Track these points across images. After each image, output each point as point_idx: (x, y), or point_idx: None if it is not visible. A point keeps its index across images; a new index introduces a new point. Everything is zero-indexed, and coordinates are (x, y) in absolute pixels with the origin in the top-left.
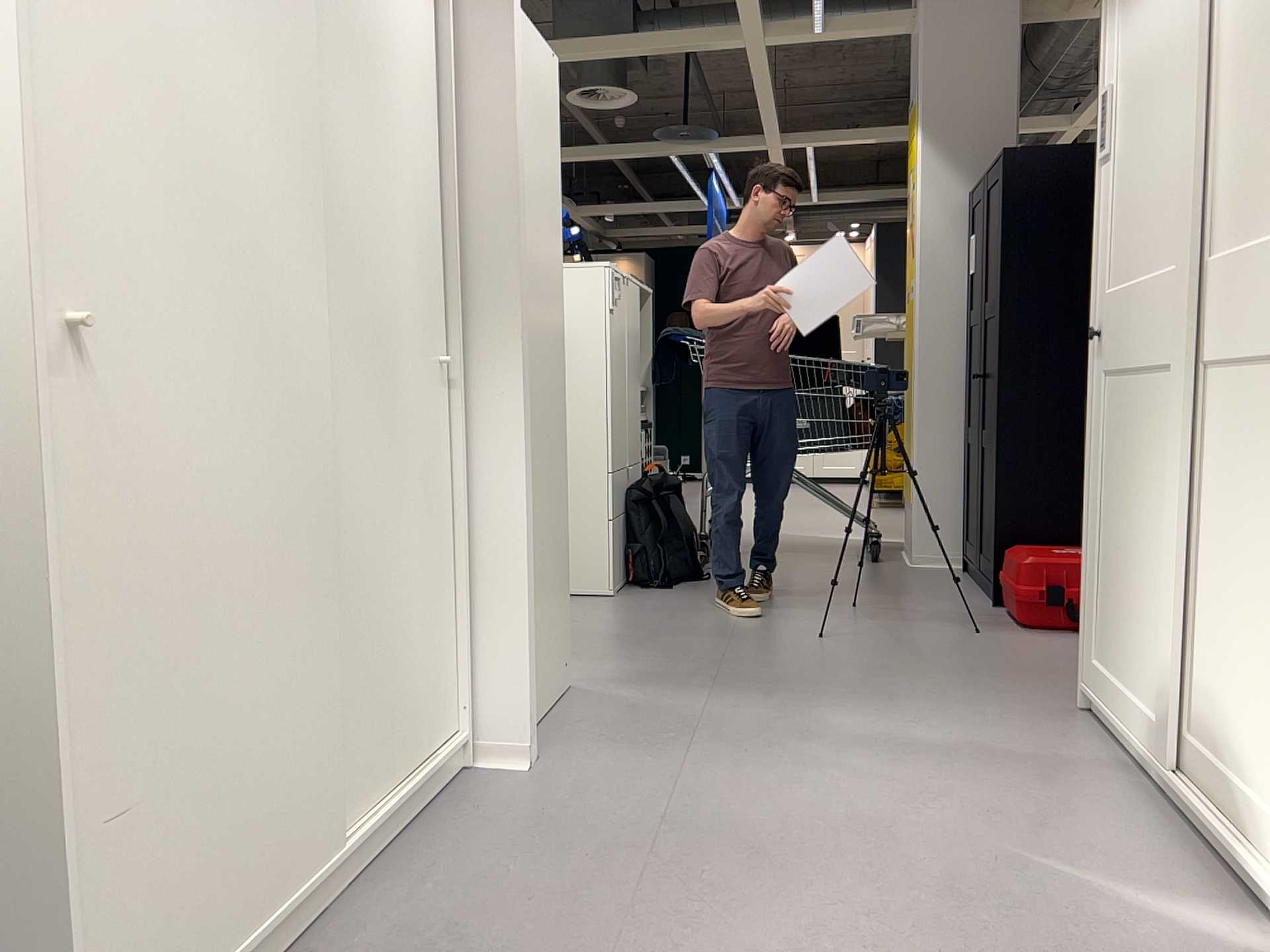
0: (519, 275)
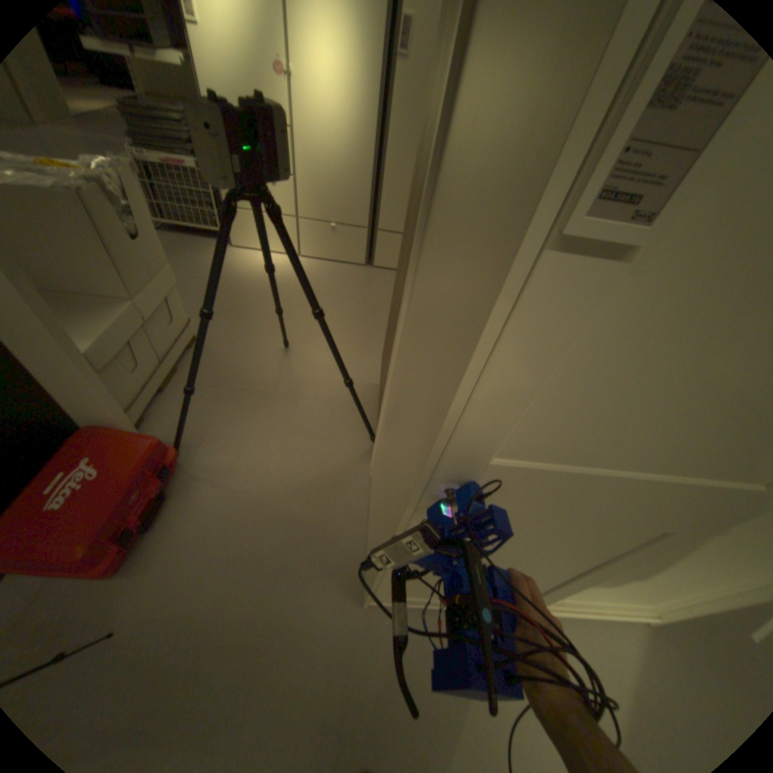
0: None
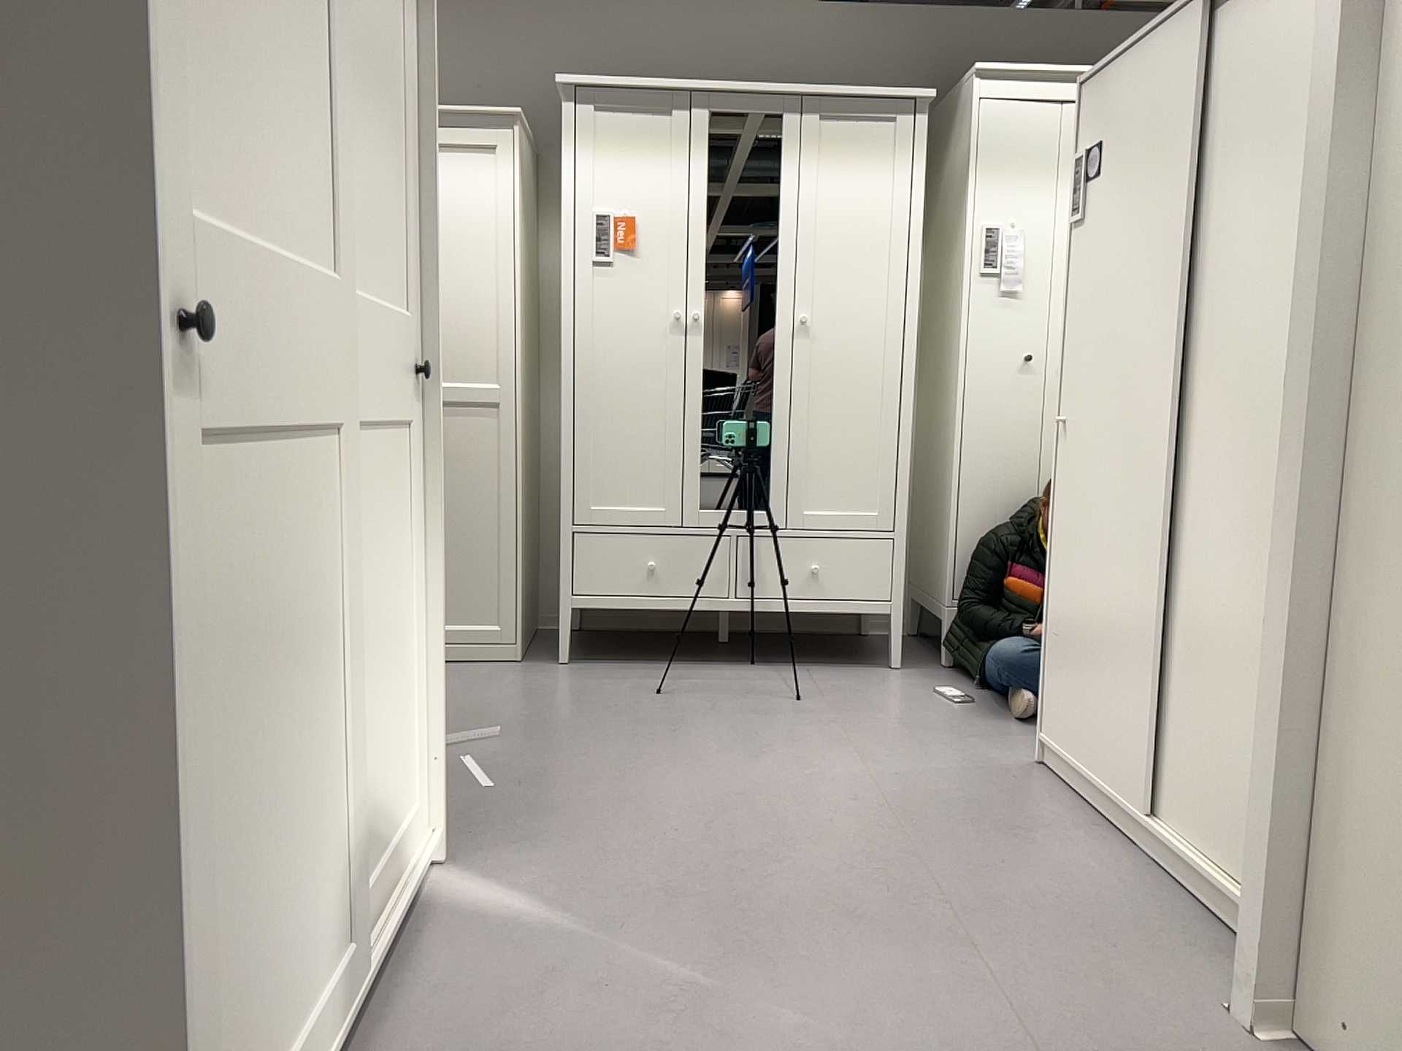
0: (1307, 299)
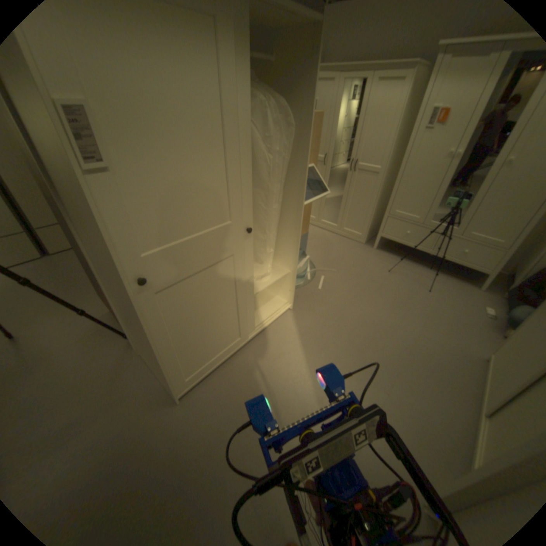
0: None
